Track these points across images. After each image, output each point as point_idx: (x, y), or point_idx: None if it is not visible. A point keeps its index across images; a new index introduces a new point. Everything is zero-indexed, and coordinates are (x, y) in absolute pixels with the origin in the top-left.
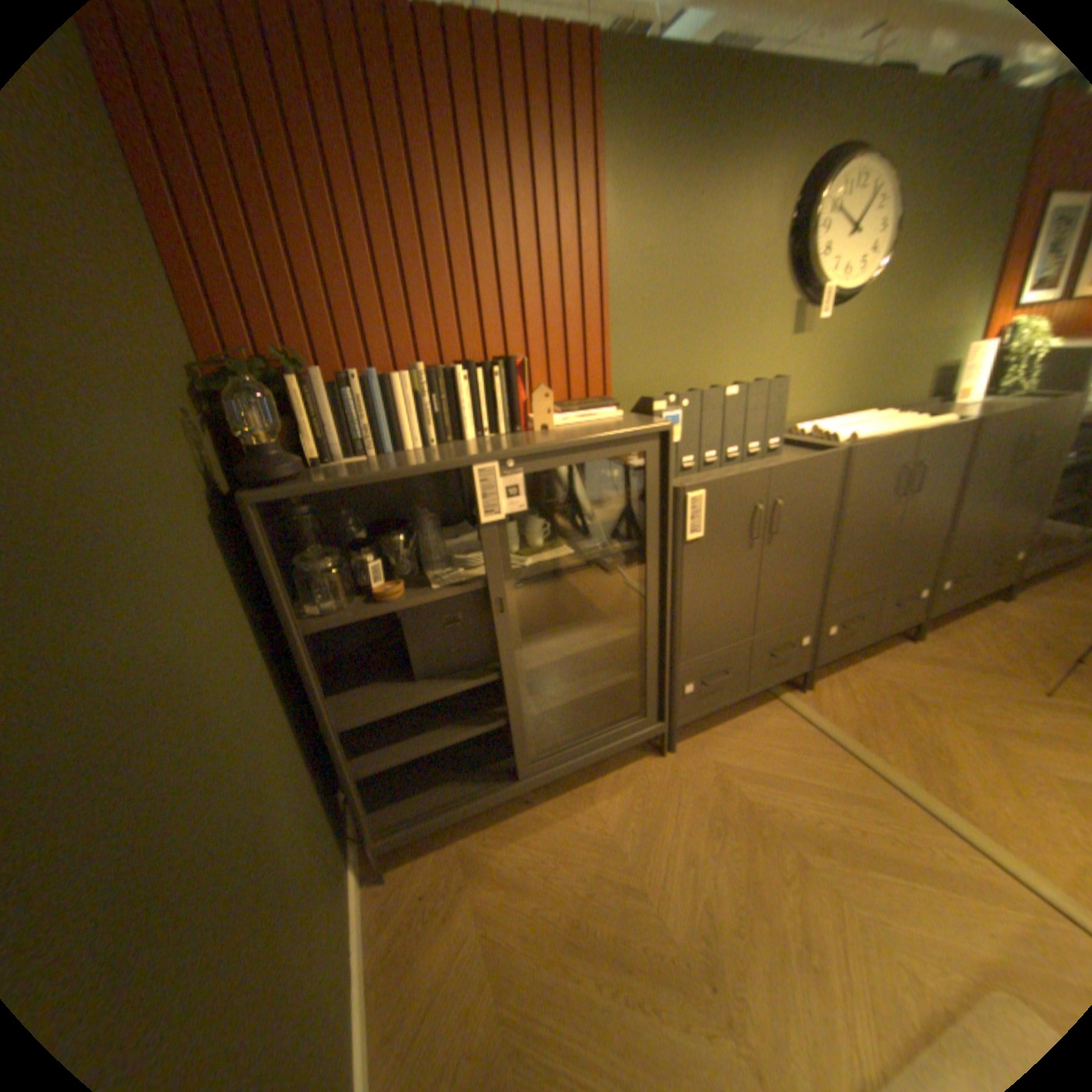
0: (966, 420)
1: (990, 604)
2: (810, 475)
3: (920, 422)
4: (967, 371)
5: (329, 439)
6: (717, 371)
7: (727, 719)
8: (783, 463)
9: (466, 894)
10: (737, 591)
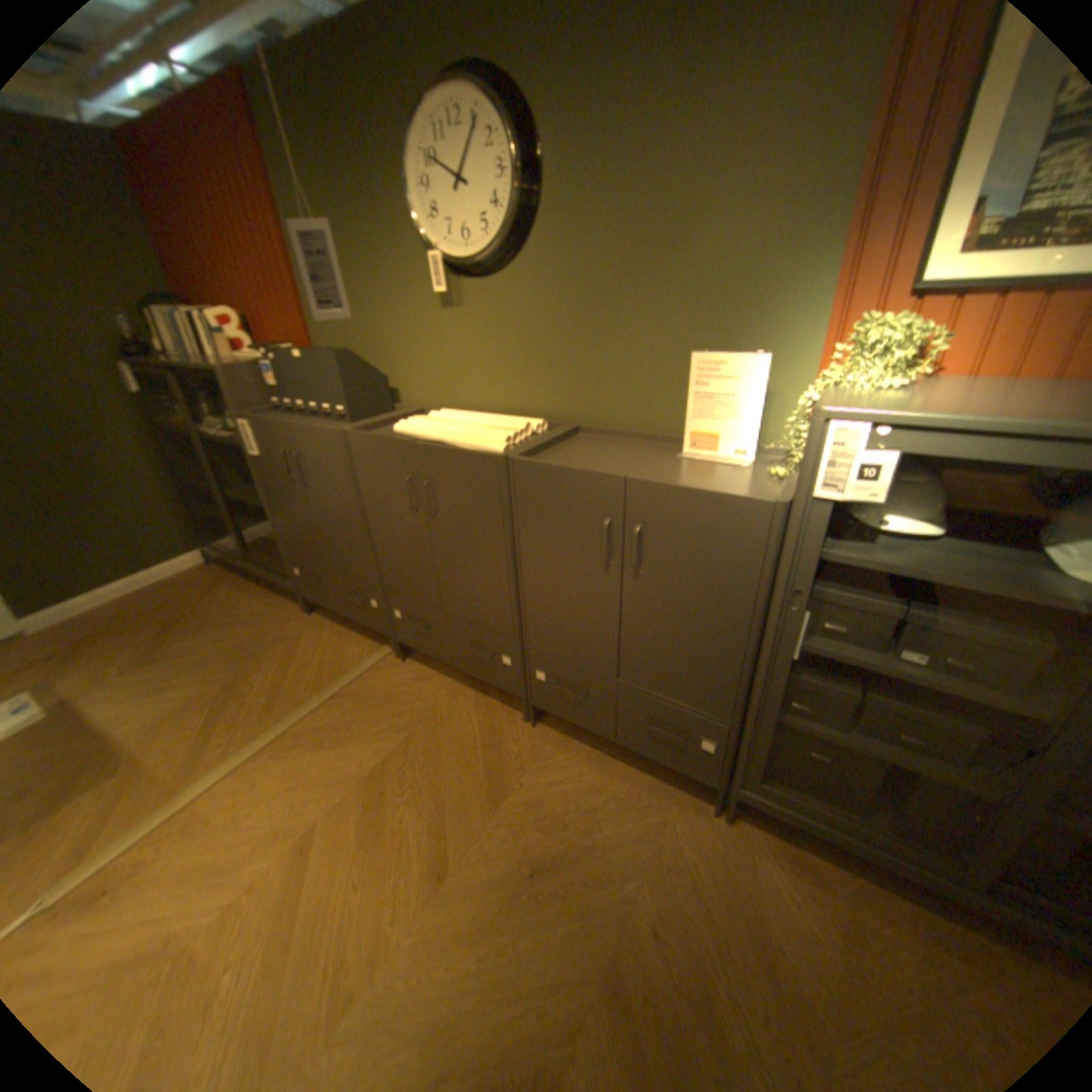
0: (492, 453)
1: (696, 794)
2: (312, 442)
3: (458, 437)
4: (695, 402)
5: (161, 342)
6: (378, 338)
7: (351, 629)
8: (290, 423)
9: (200, 587)
10: (297, 515)
